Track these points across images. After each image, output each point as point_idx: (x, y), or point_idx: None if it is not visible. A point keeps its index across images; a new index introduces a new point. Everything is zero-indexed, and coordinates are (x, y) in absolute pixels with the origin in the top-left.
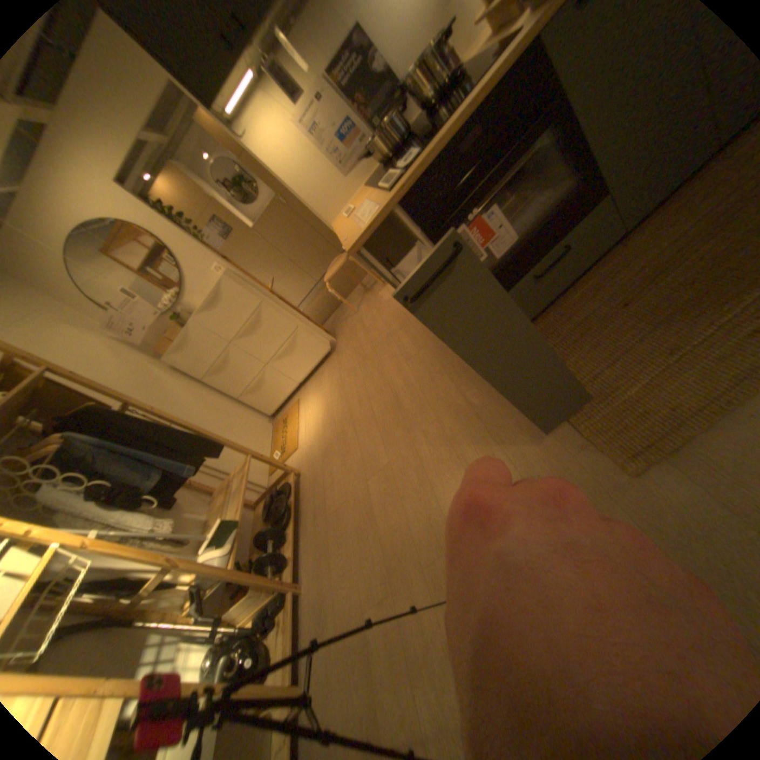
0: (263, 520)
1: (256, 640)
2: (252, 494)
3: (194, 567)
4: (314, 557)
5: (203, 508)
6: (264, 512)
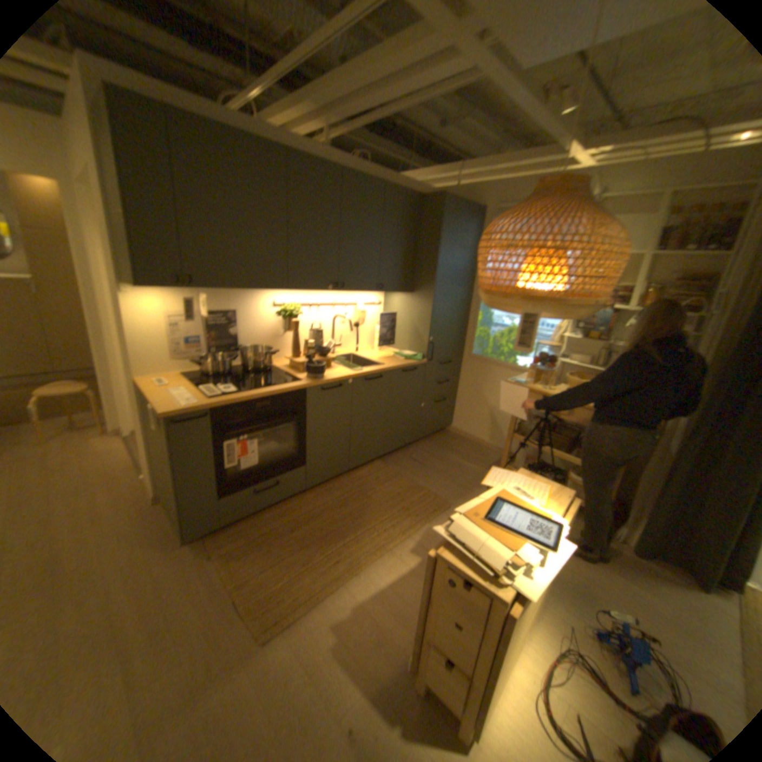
0: None
1: None
2: None
3: None
4: None
5: None
6: None
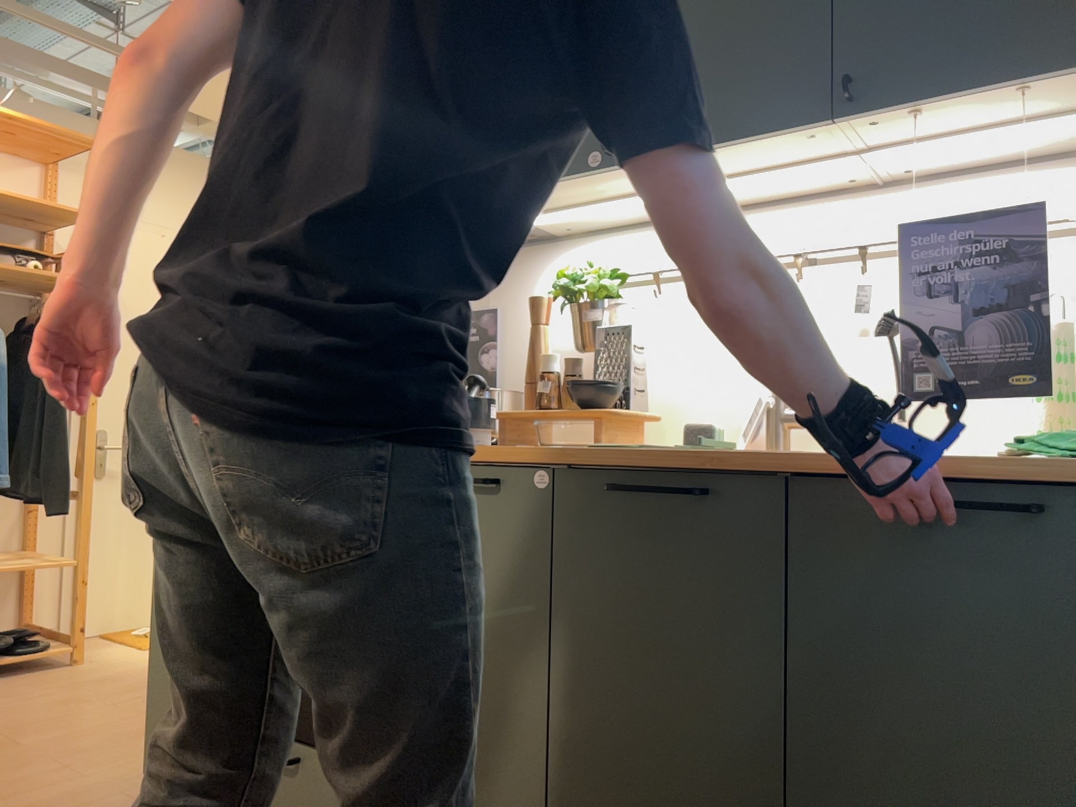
0: None
1: None
2: (47, 619)
3: None
4: None
5: None
6: None
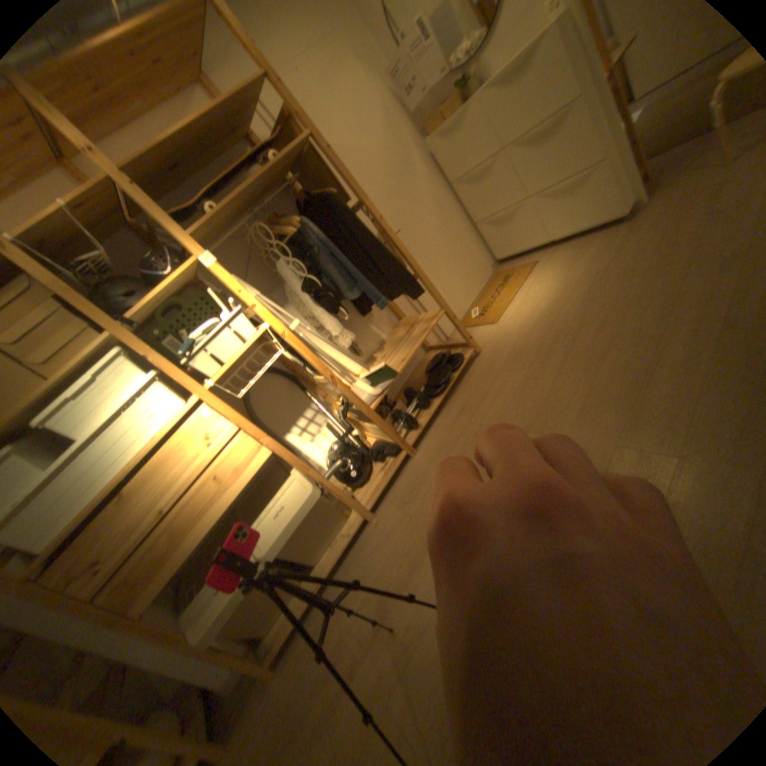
0: (426, 371)
1: (367, 462)
2: (433, 337)
3: (347, 392)
4: (438, 444)
5: (388, 328)
6: (431, 363)
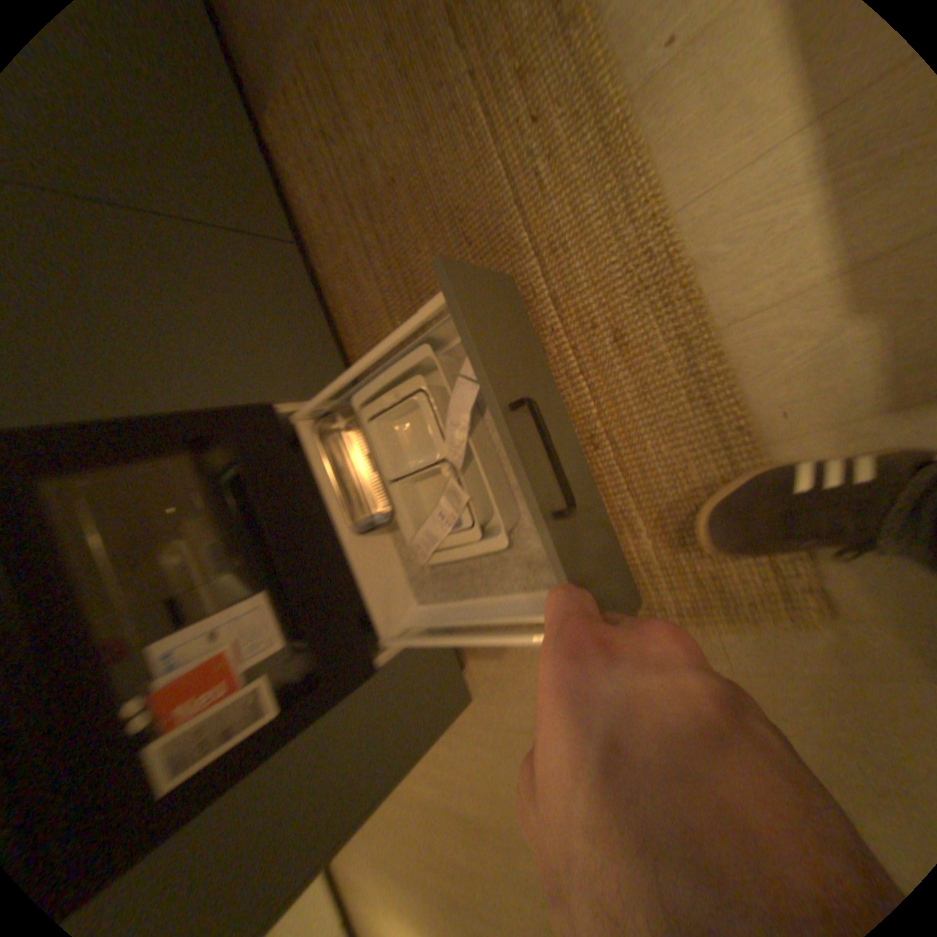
0: None
1: None
2: None
3: None
4: None
5: None
6: None
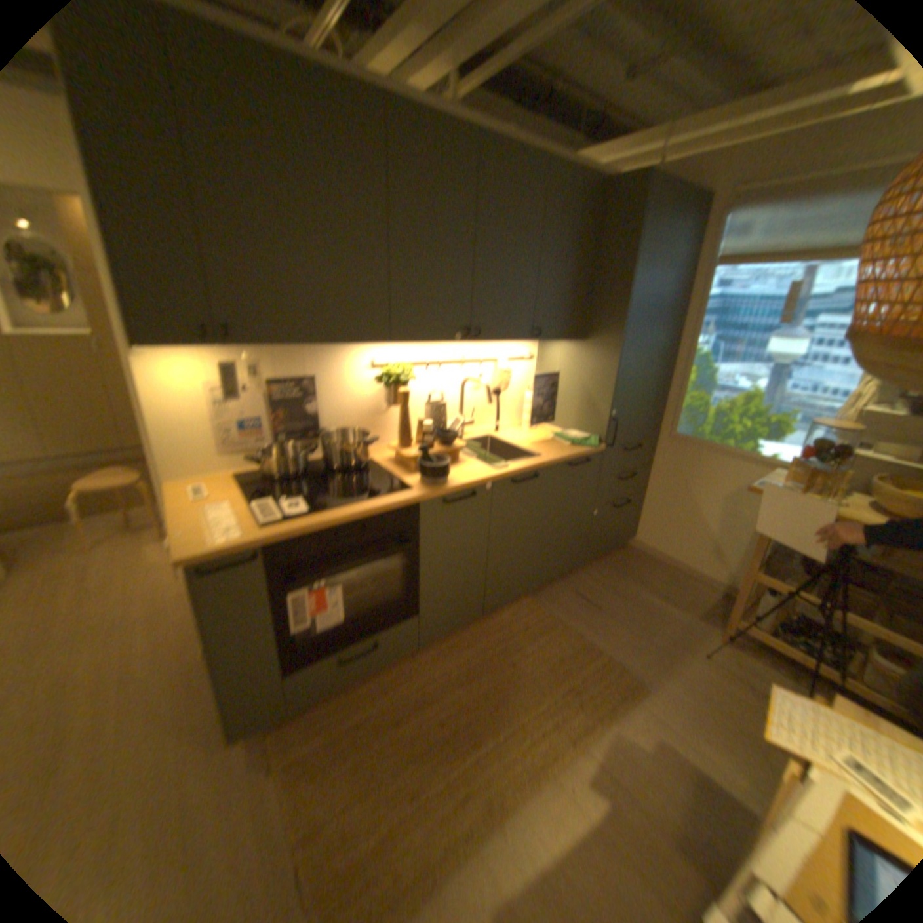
0: None
1: None
2: None
3: None
4: None
5: None
6: None
